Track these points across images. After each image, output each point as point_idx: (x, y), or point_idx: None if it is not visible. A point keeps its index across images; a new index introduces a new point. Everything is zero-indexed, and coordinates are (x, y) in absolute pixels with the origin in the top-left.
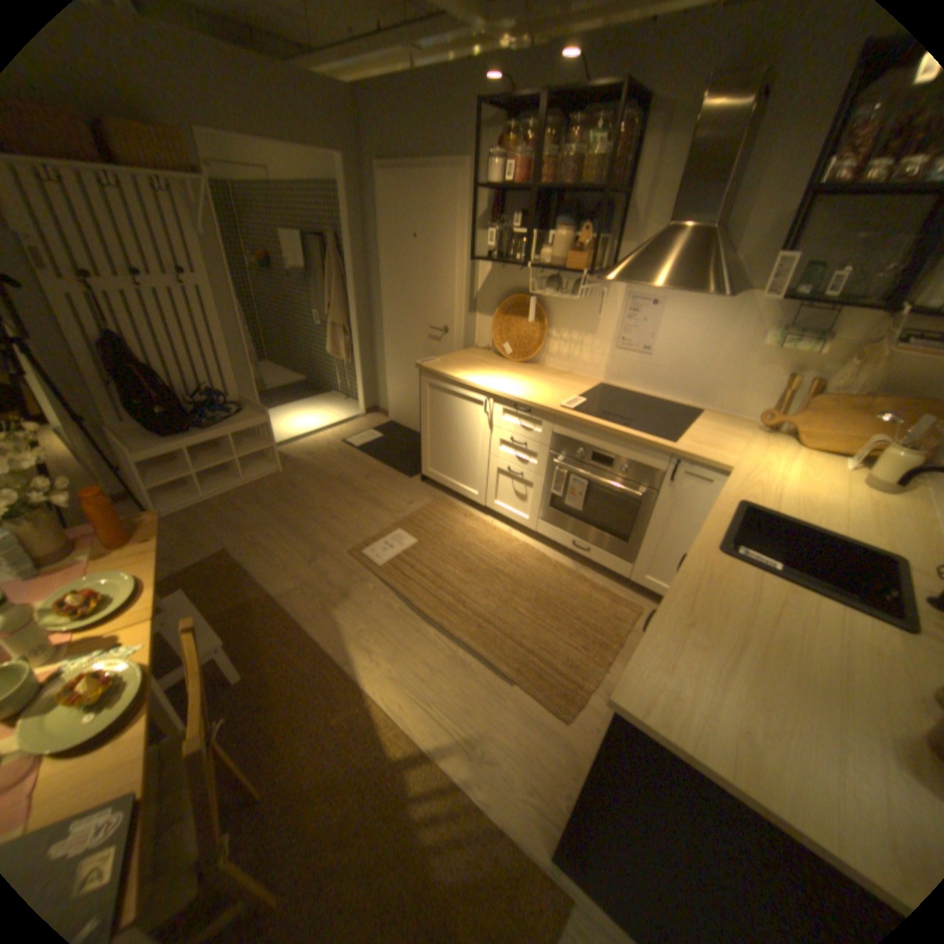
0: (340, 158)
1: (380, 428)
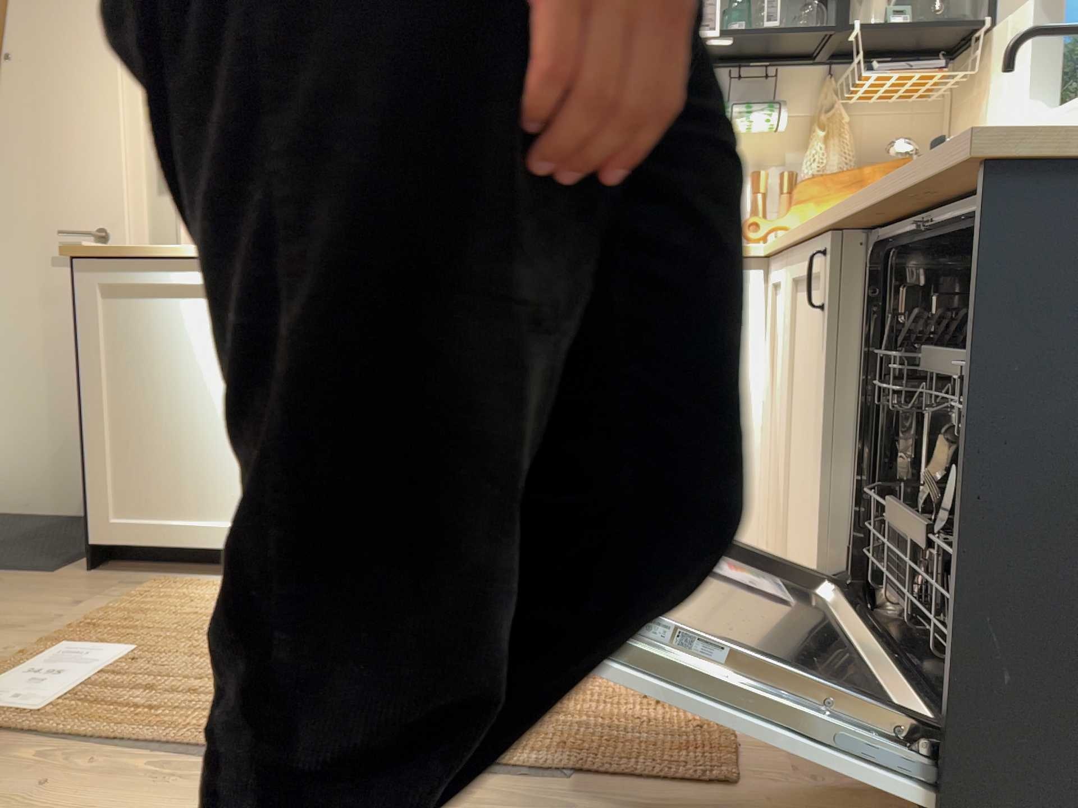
0: None
1: None
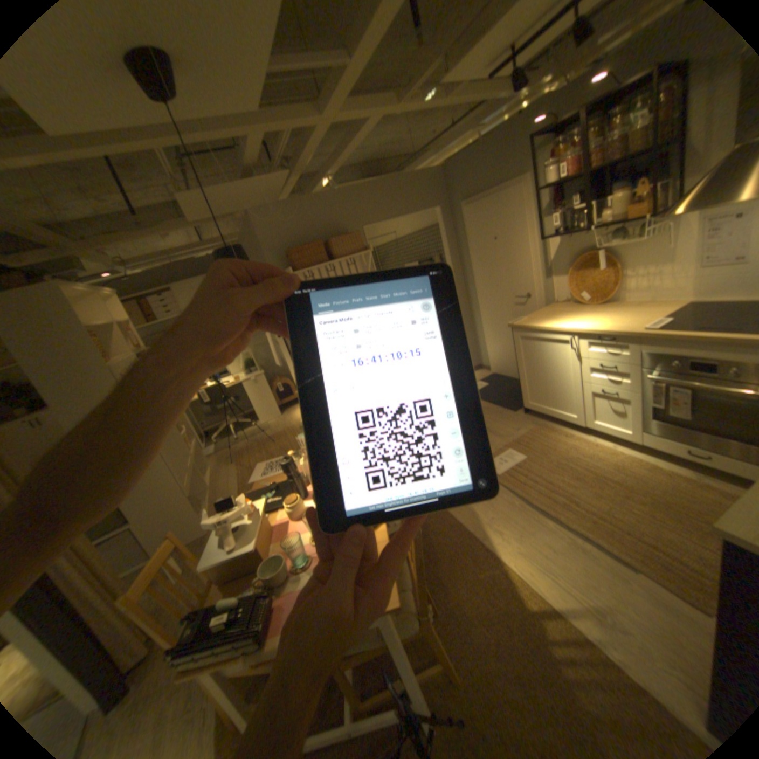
0: (438, 209)
1: (485, 379)
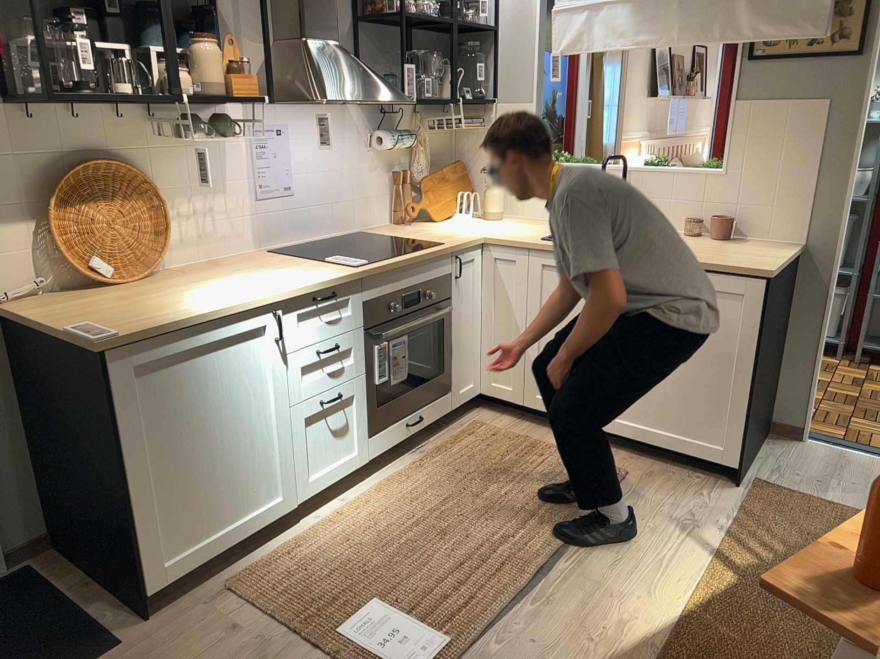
0: None
1: None
